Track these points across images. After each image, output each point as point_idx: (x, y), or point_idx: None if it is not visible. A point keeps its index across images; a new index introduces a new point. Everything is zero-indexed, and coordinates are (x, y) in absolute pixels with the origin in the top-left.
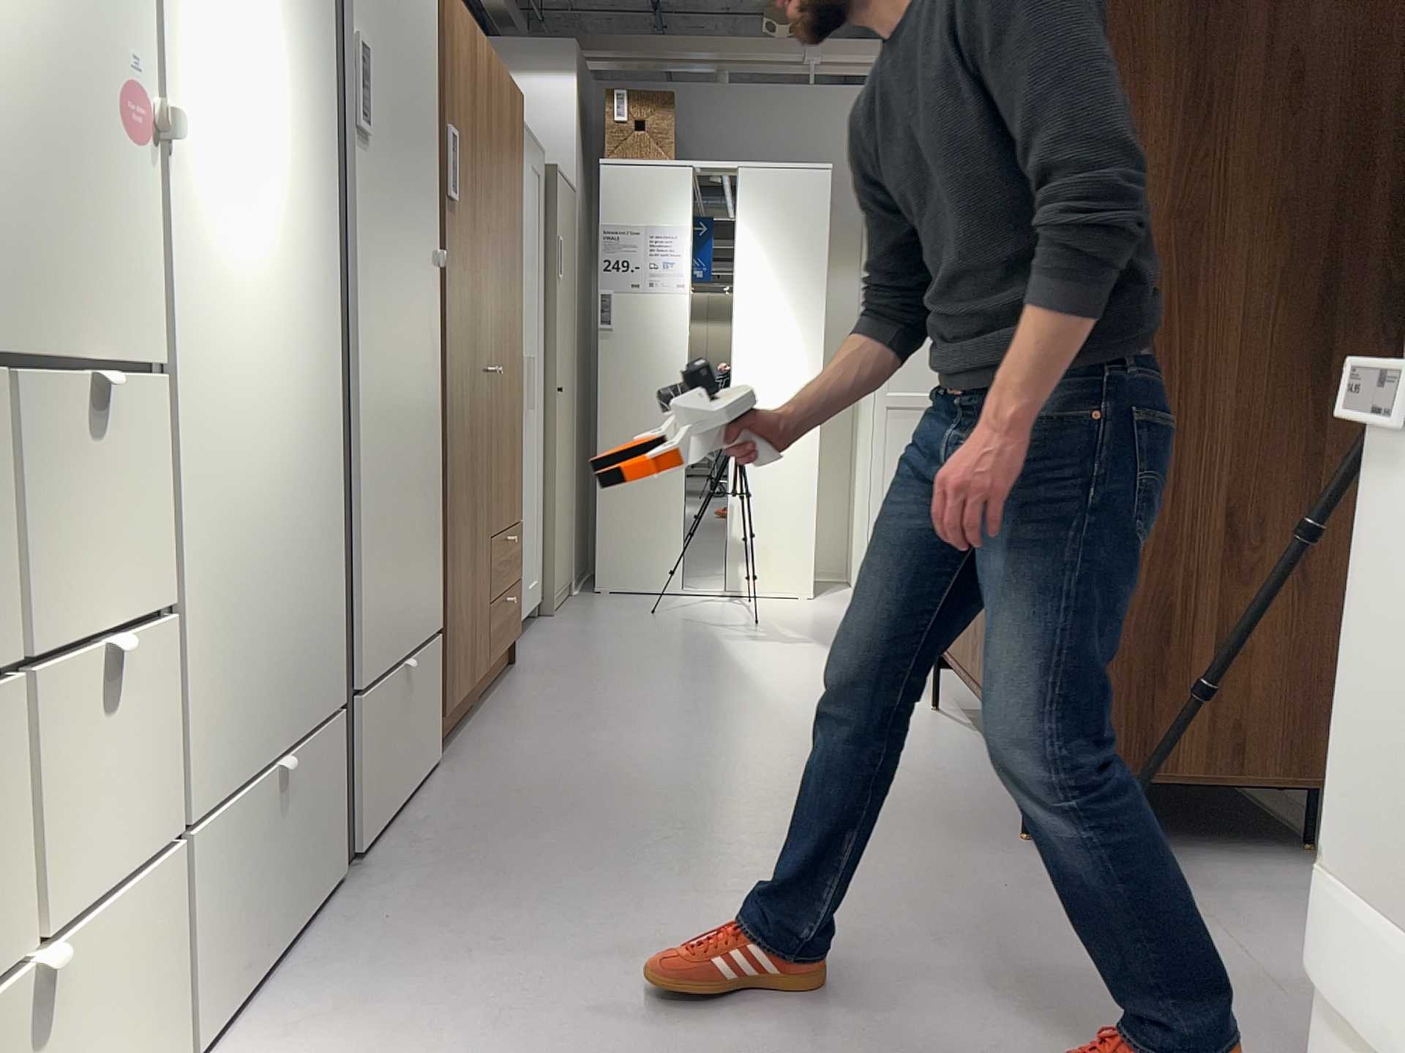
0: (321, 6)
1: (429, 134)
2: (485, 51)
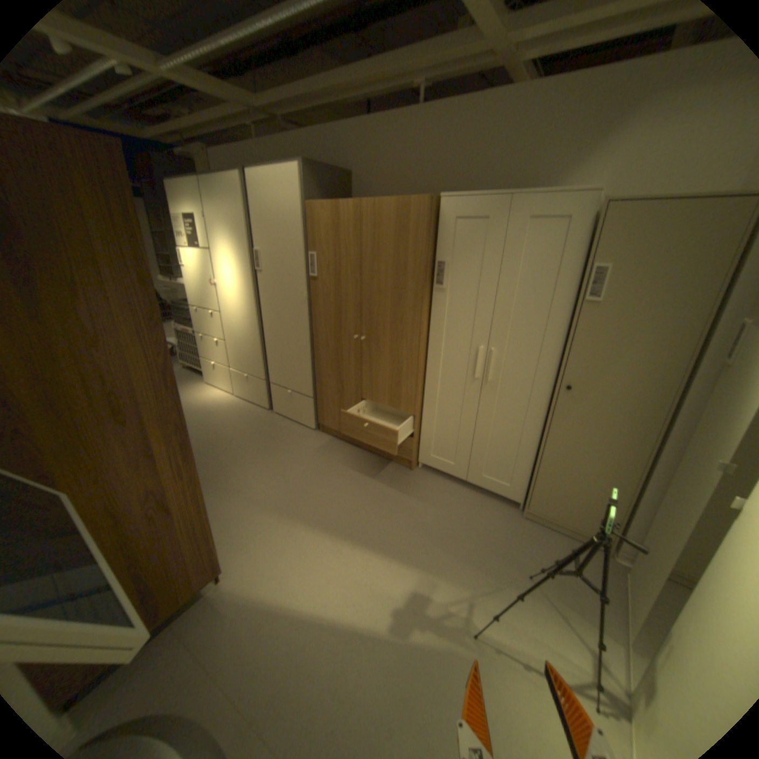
0: (244, 250)
1: (297, 260)
2: (350, 206)
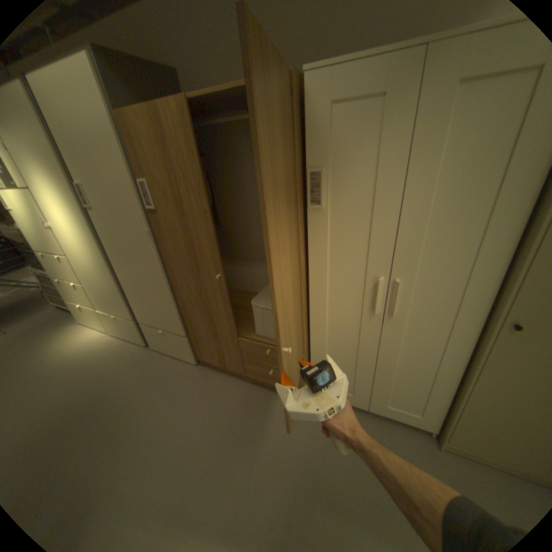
0: (64, 184)
1: (126, 190)
2: (172, 106)
